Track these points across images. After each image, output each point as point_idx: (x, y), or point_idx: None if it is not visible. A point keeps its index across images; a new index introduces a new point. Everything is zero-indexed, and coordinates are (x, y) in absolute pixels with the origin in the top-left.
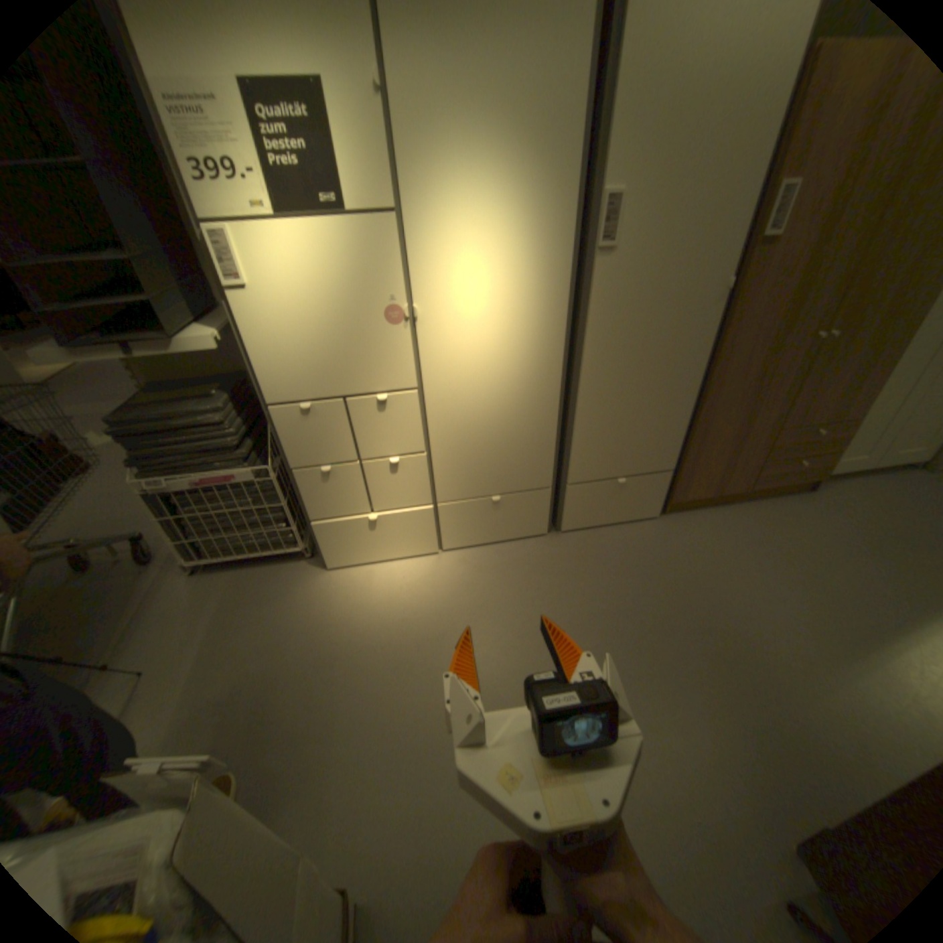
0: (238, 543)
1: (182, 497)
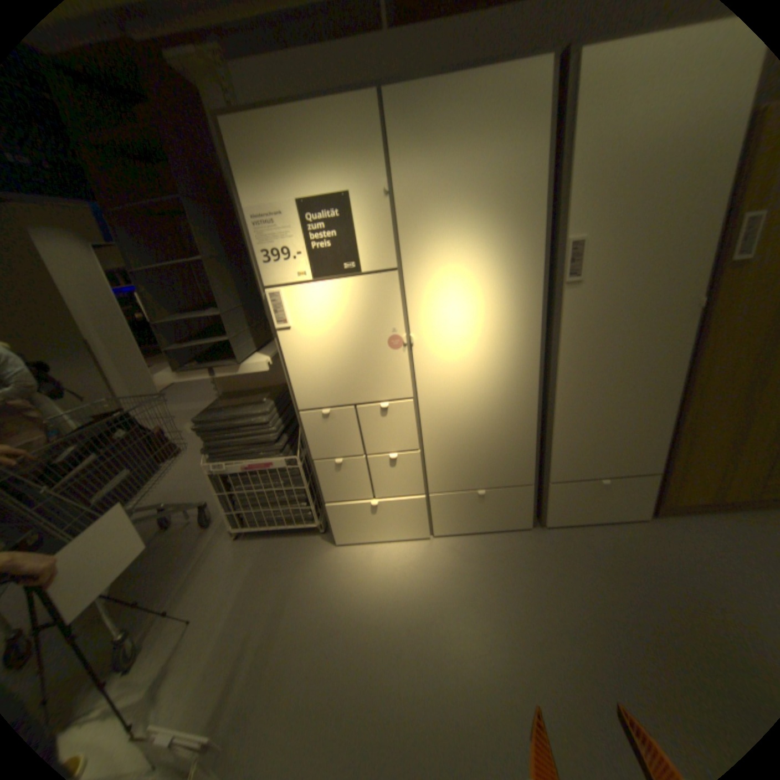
0: (270, 517)
1: (235, 478)
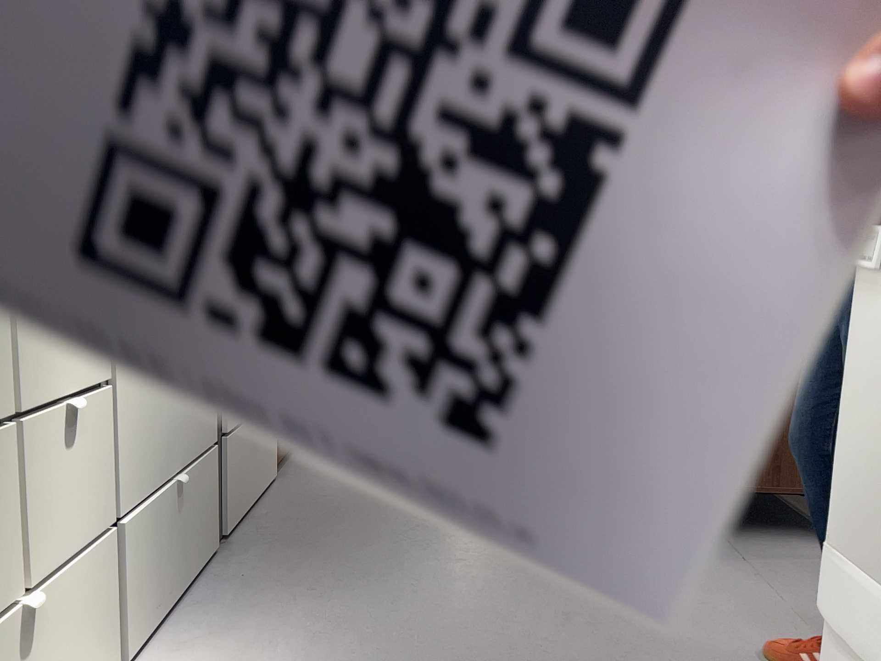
0: None
1: None
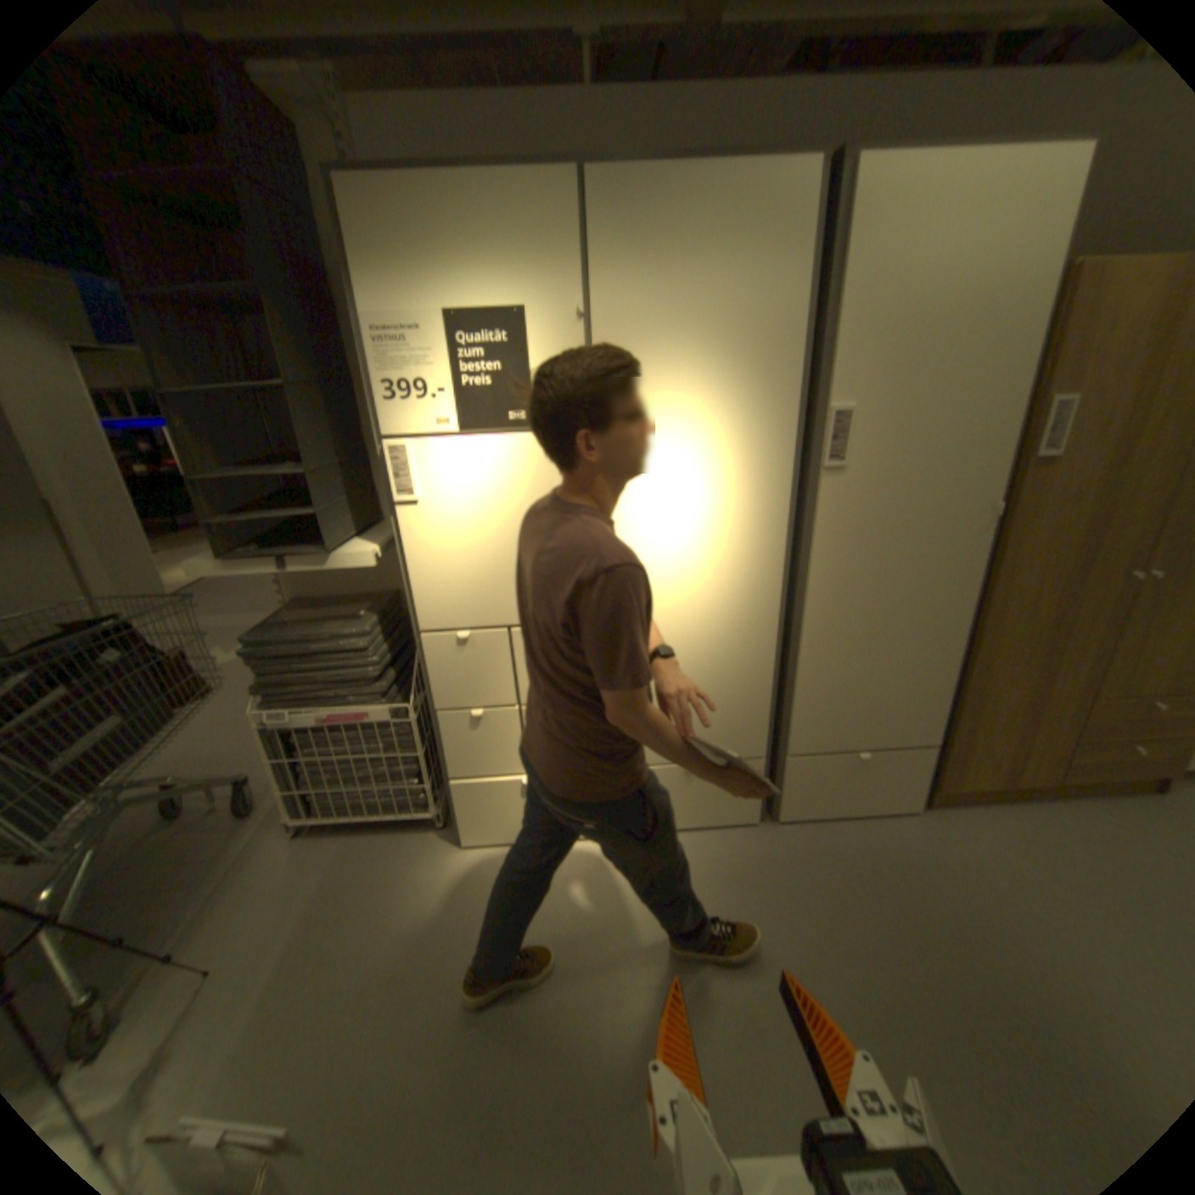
0: (358, 800)
1: (304, 735)
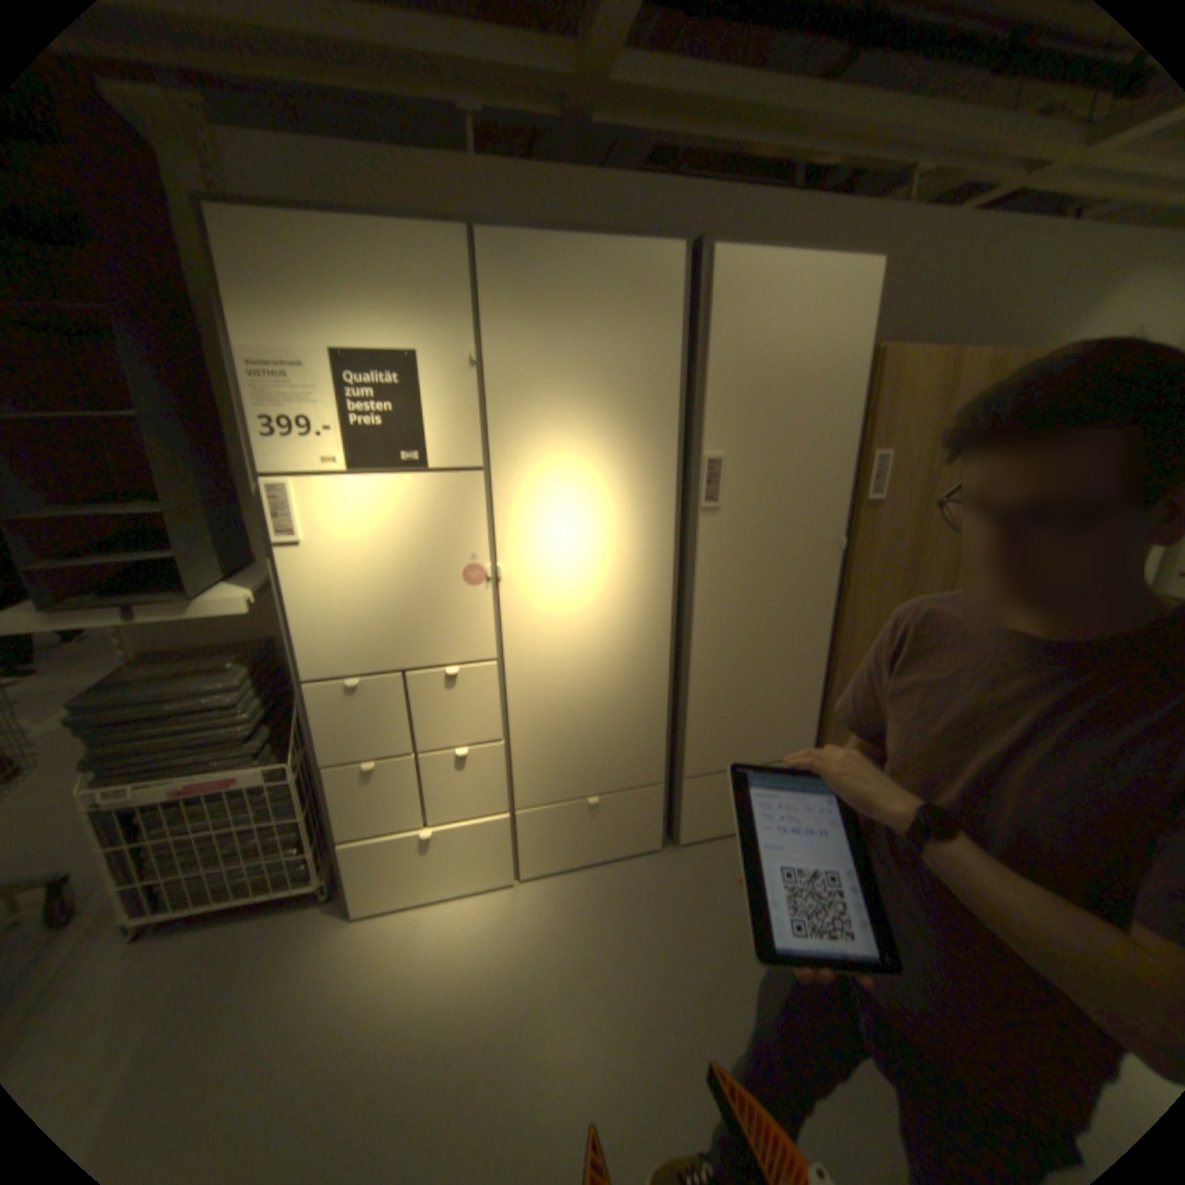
0: (220, 883)
1: (150, 813)
